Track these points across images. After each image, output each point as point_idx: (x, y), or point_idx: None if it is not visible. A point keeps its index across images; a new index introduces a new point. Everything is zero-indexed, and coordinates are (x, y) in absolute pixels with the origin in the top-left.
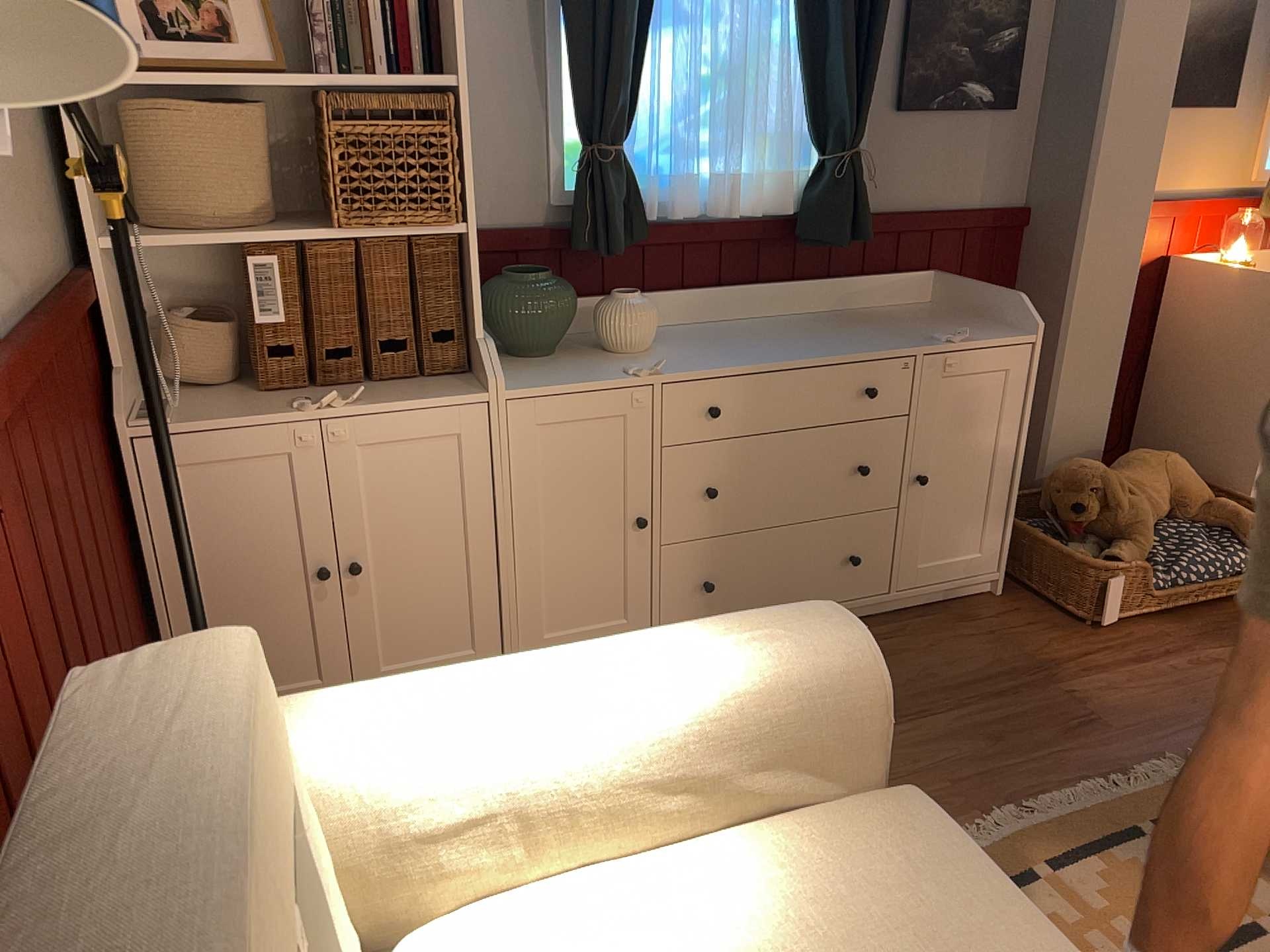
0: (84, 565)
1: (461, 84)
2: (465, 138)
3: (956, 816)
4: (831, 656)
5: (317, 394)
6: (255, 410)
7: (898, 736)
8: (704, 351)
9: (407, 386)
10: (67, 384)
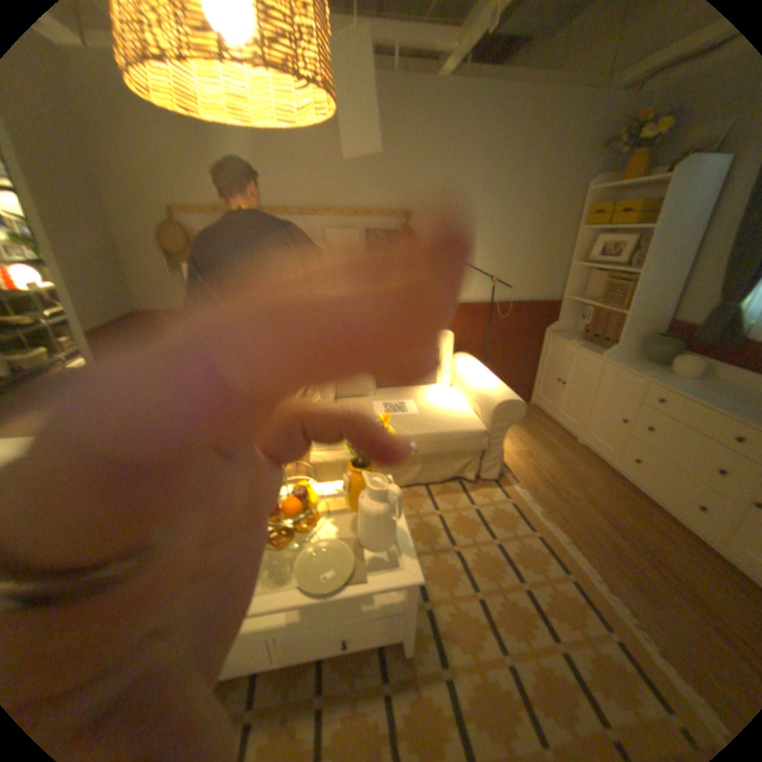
0: (507, 343)
1: (648, 272)
2: (643, 288)
3: (560, 526)
4: (496, 397)
5: (586, 343)
6: (568, 339)
7: (603, 525)
8: (700, 388)
9: (602, 350)
10: (527, 315)
